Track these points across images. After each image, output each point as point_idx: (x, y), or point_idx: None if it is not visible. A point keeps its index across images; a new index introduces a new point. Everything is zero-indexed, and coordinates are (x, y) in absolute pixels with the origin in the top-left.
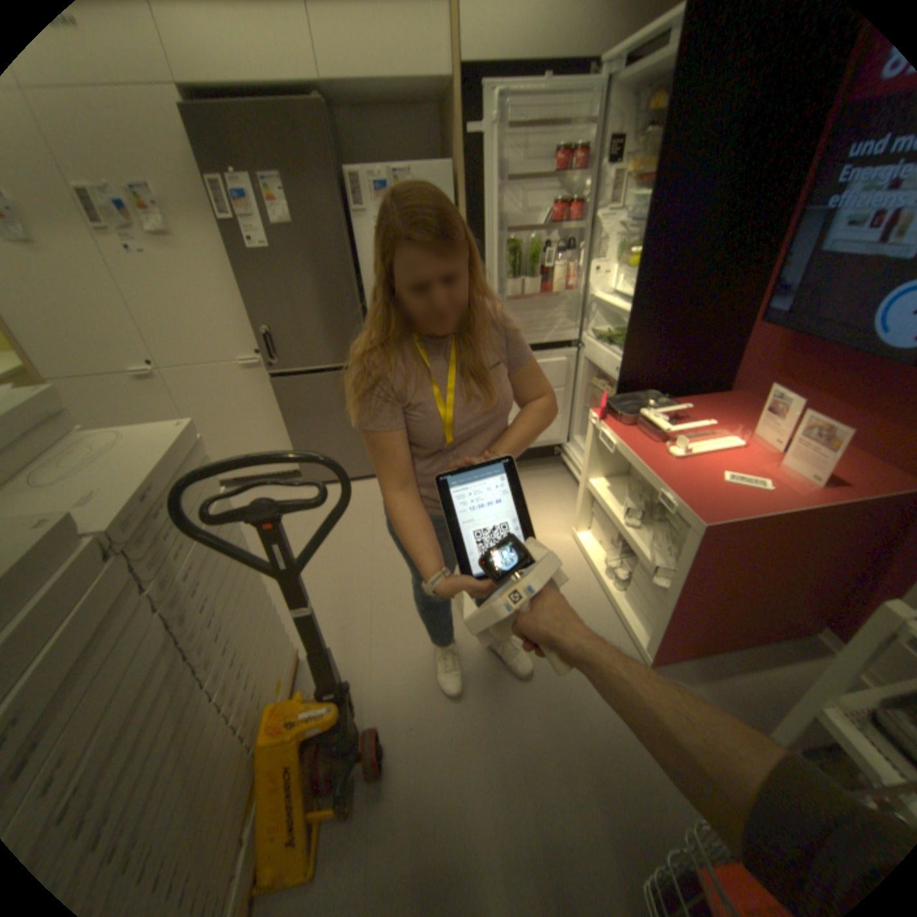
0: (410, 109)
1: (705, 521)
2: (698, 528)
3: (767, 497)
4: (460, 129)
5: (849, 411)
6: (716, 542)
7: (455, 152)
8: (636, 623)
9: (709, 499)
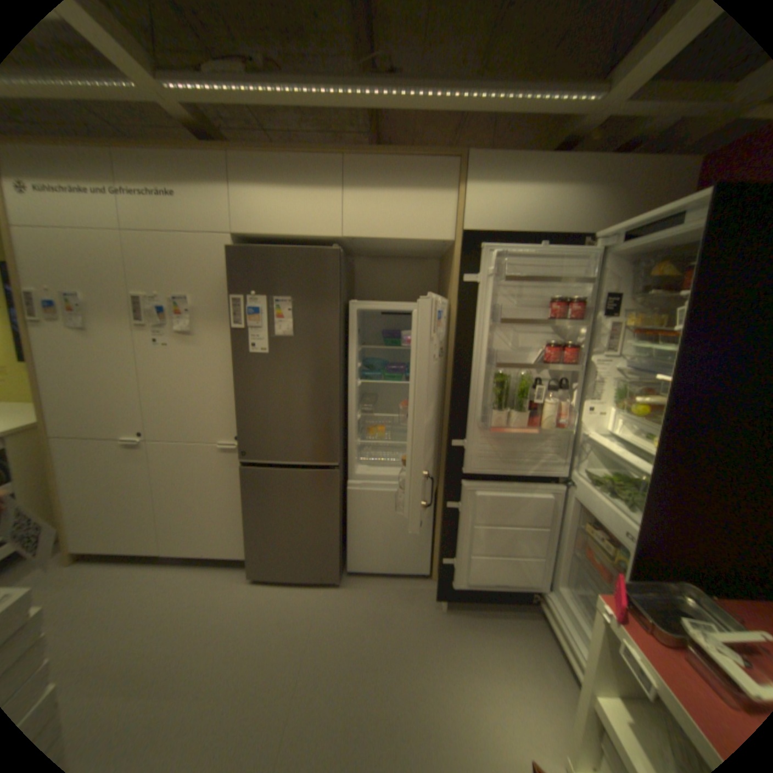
0: (416, 261)
1: None
2: None
3: None
4: (456, 277)
5: None
6: None
7: (450, 294)
8: None
9: None
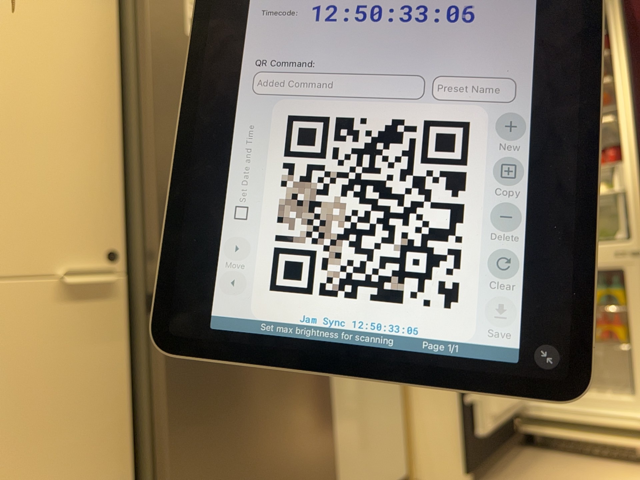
0: None
1: None
2: None
3: None
4: None
5: None
6: None
7: None
8: None
9: None
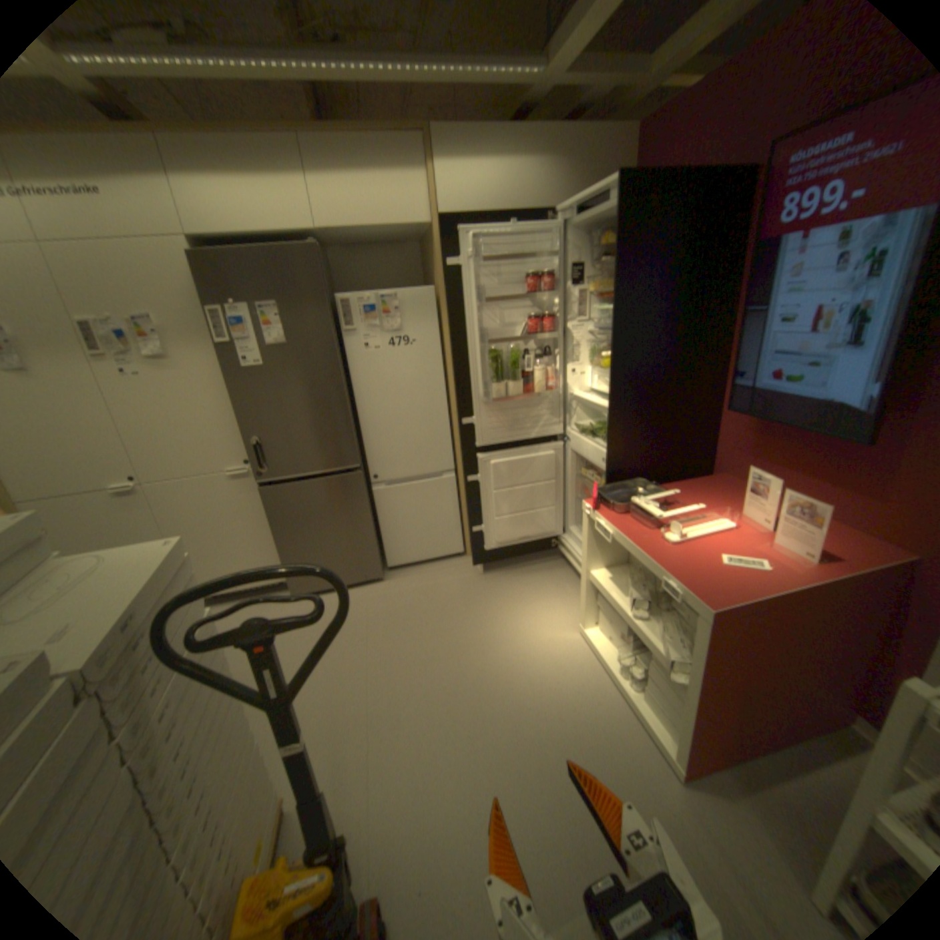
0: (395, 247)
1: (711, 608)
2: (706, 616)
3: (767, 578)
4: (440, 262)
5: (824, 489)
6: (726, 629)
7: (436, 280)
8: (660, 730)
9: (711, 584)
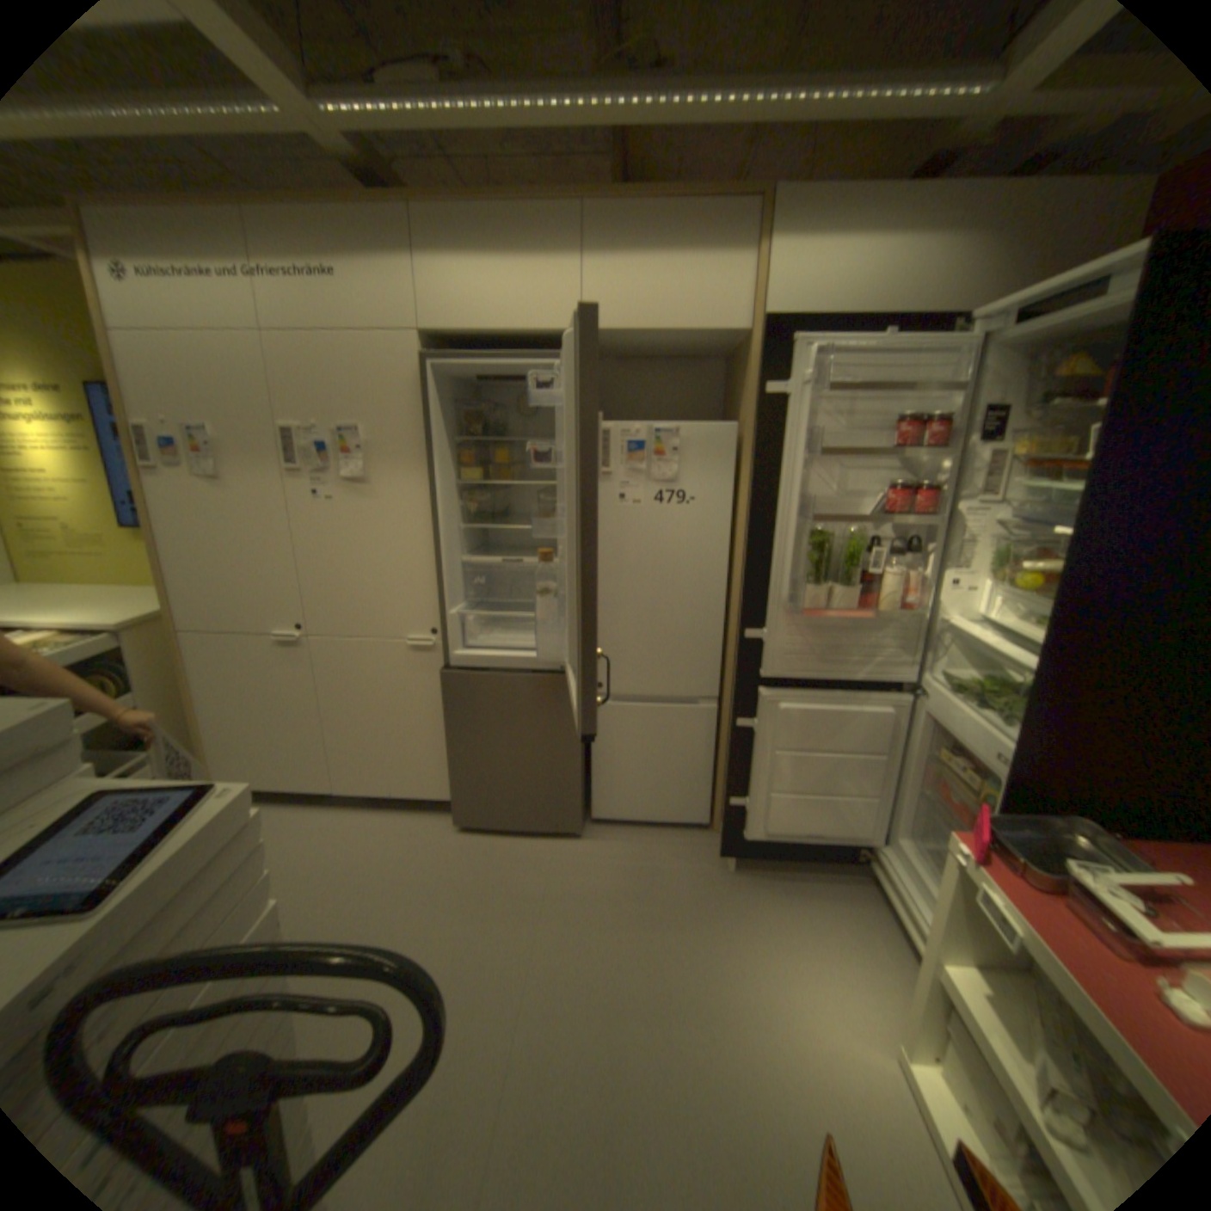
0: (690, 363)
1: None
2: None
3: None
4: (754, 387)
5: None
6: None
7: (743, 413)
8: None
9: None
